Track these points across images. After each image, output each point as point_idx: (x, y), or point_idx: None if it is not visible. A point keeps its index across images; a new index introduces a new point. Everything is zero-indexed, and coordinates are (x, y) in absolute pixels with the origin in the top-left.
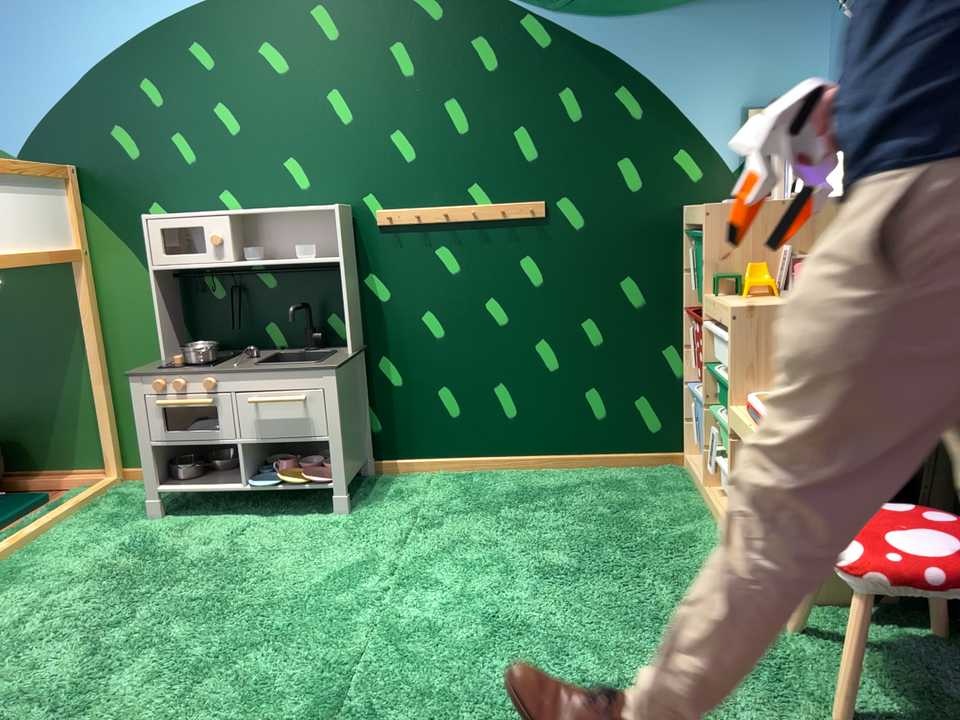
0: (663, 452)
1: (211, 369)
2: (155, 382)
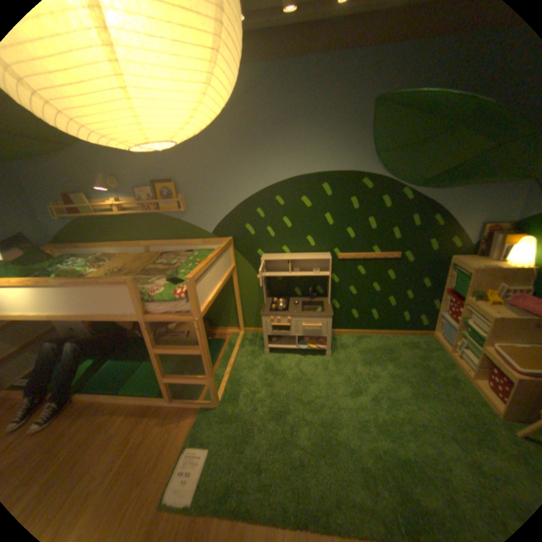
0: (427, 332)
1: (289, 314)
2: (270, 318)
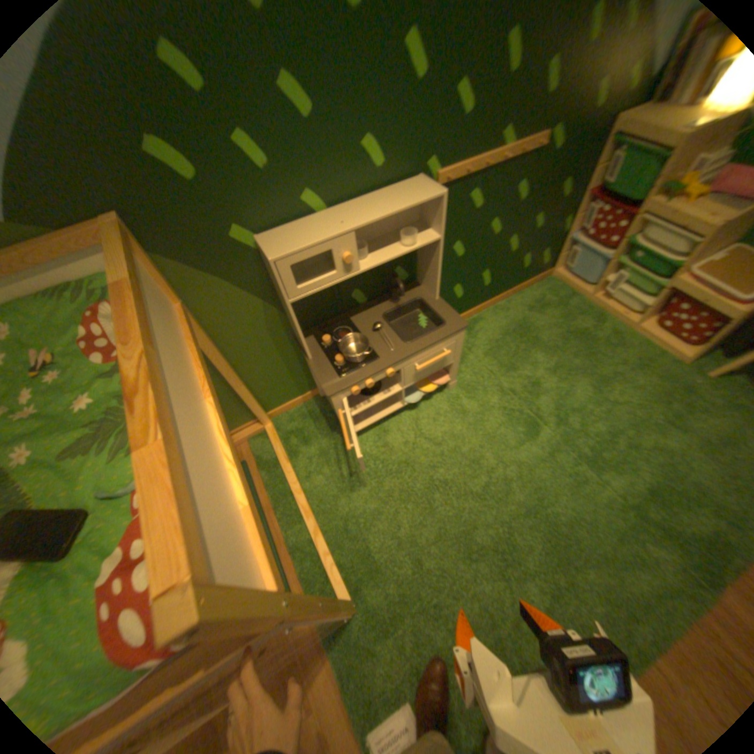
0: (546, 273)
1: (387, 363)
2: (353, 390)
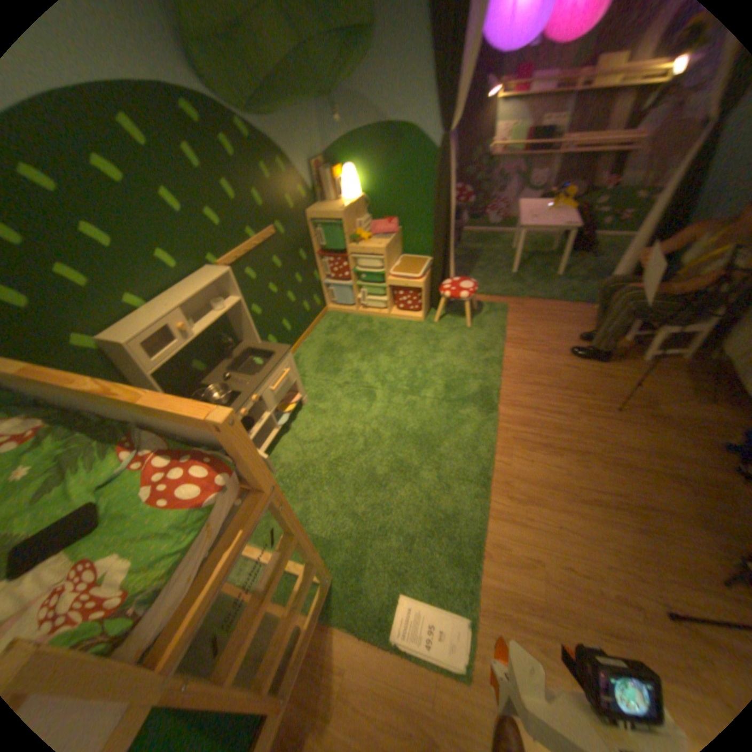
0: (323, 310)
1: (248, 392)
2: None
